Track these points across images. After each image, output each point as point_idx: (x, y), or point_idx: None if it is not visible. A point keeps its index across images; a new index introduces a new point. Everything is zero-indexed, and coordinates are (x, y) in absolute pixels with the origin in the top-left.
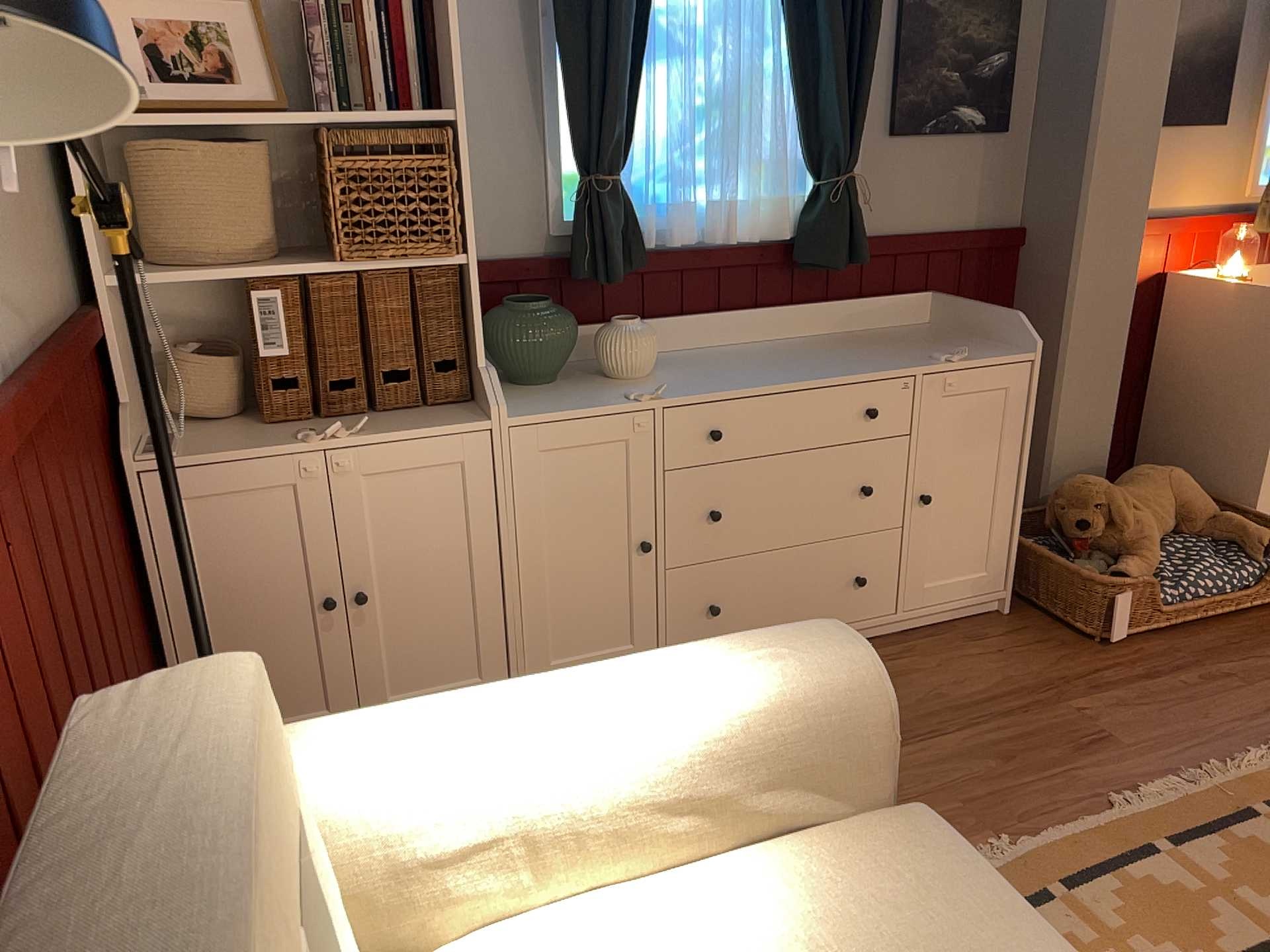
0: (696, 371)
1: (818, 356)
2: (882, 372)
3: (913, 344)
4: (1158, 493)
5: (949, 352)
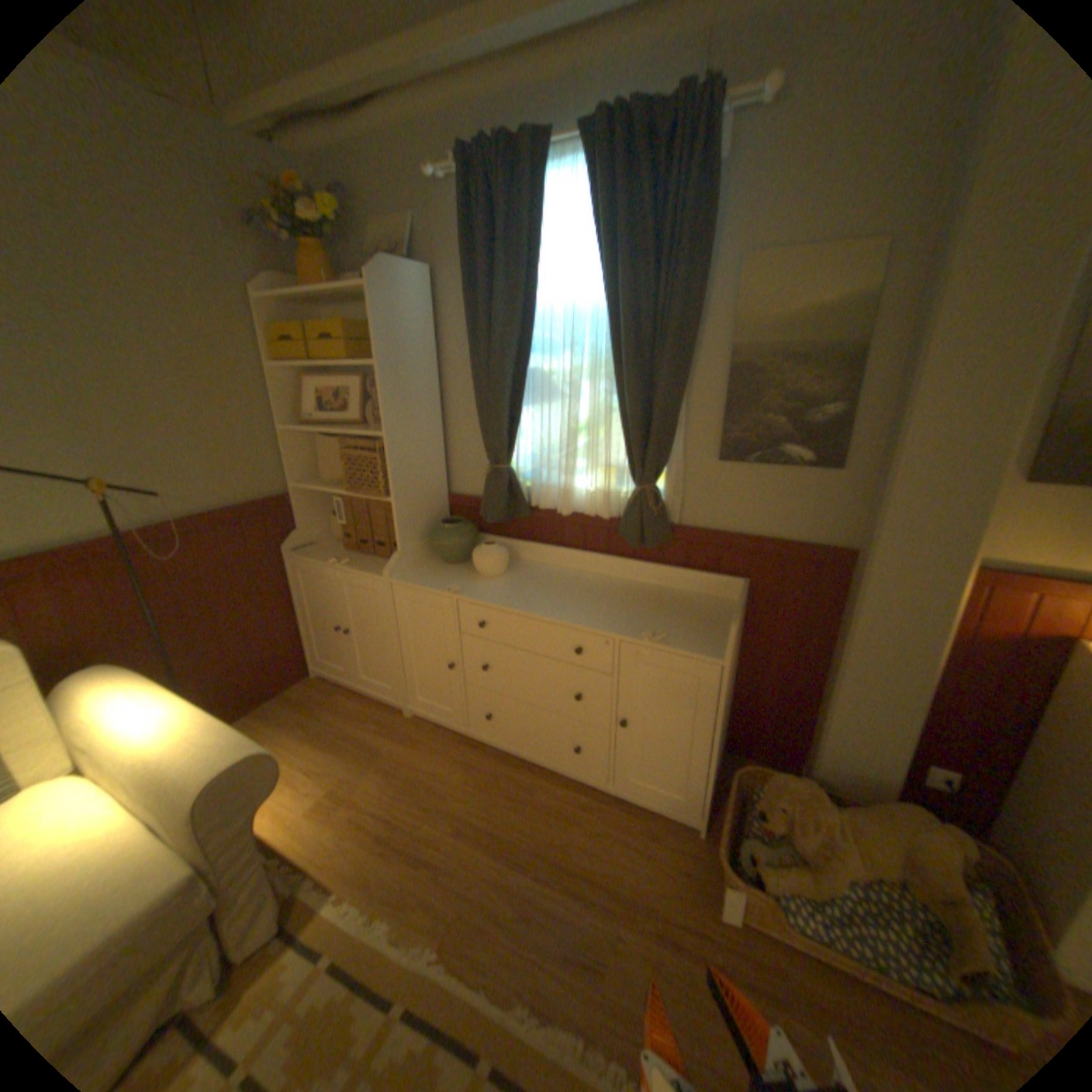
0: (521, 582)
1: (601, 597)
2: (595, 625)
3: (679, 612)
4: (891, 837)
5: (667, 629)
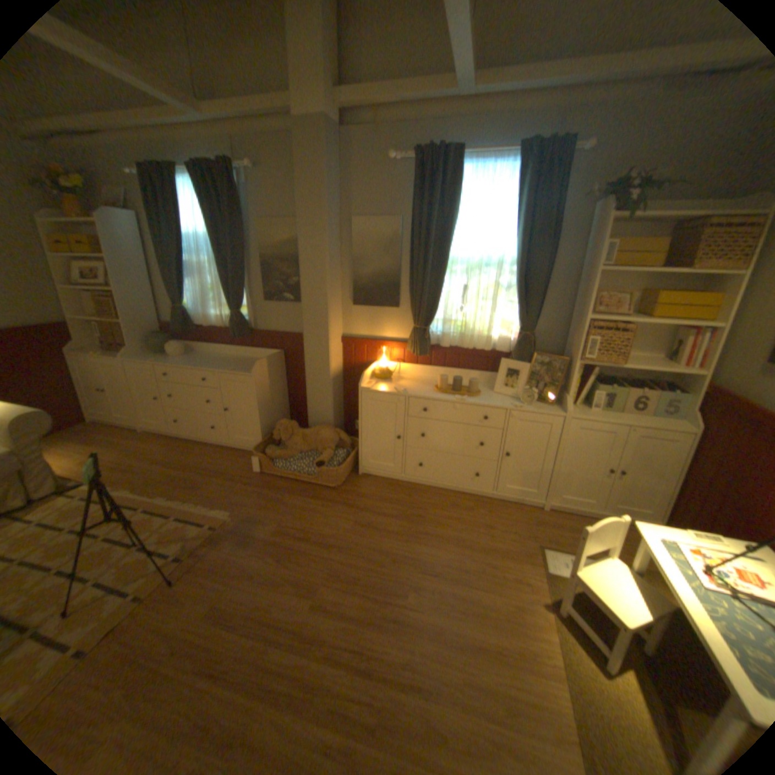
0: (187, 359)
1: (220, 362)
2: (209, 369)
3: (250, 365)
4: (313, 435)
5: (237, 368)
